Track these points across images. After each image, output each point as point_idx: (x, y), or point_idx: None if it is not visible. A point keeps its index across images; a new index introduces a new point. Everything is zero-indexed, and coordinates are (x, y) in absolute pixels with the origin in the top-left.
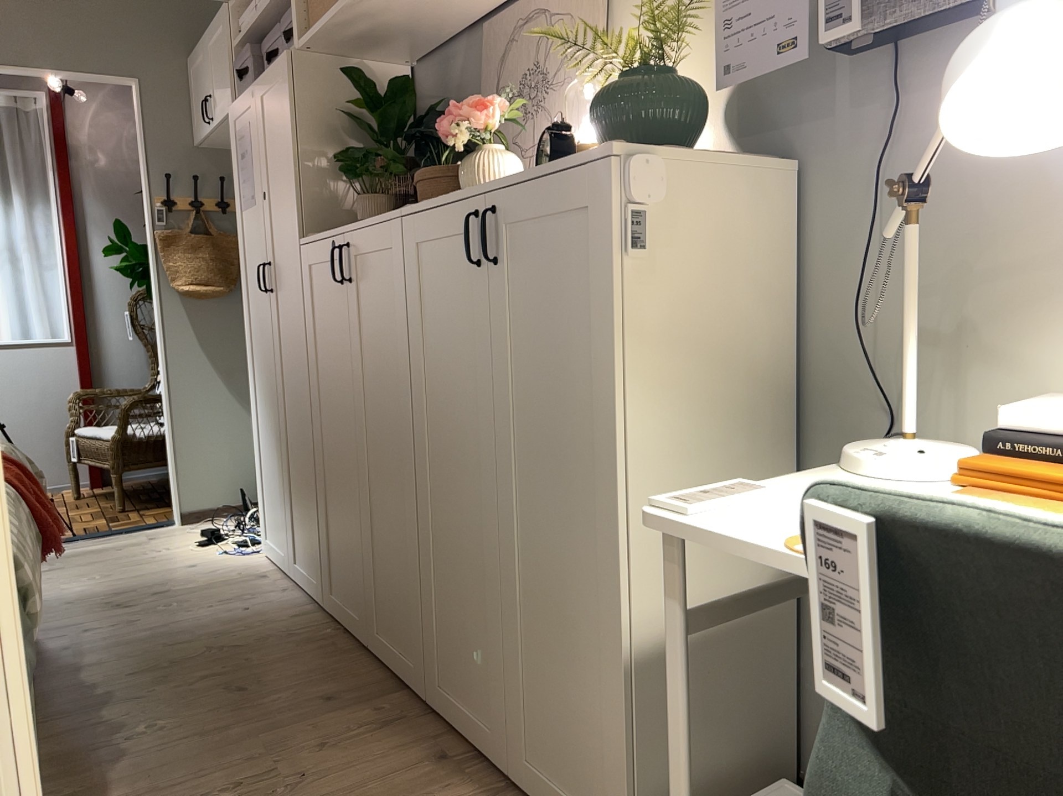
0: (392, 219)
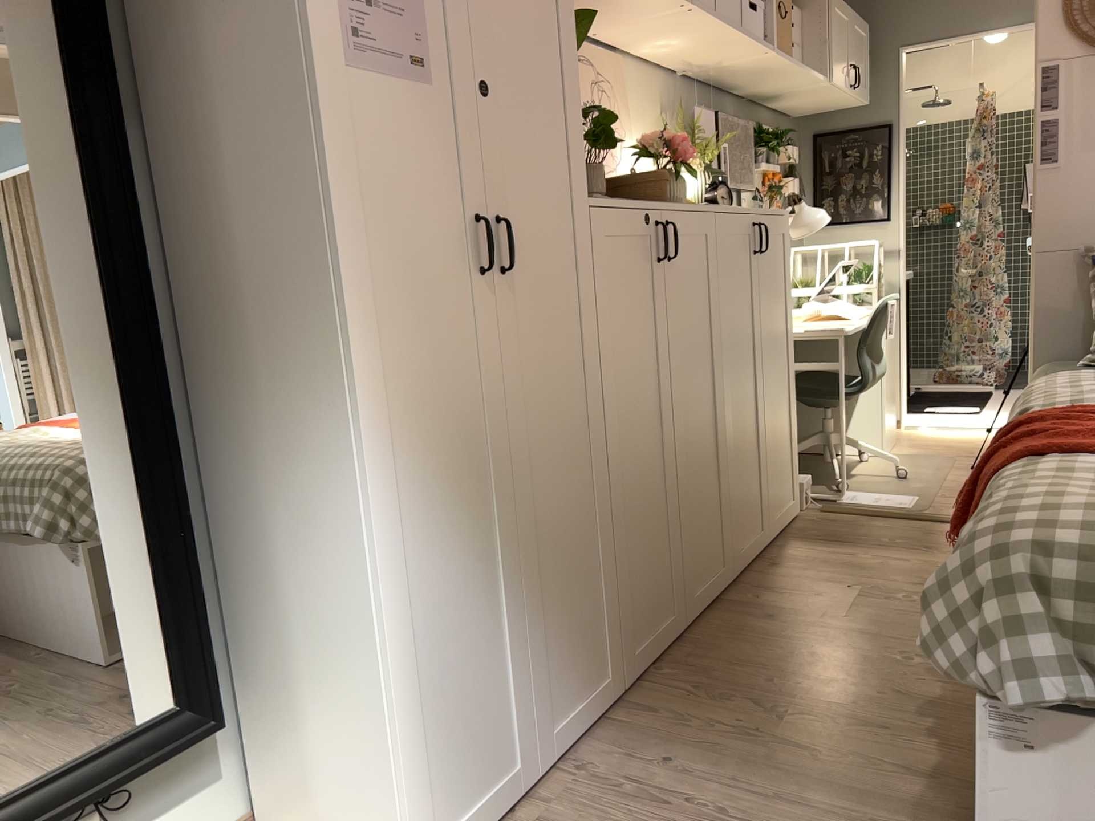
0: (708, 211)
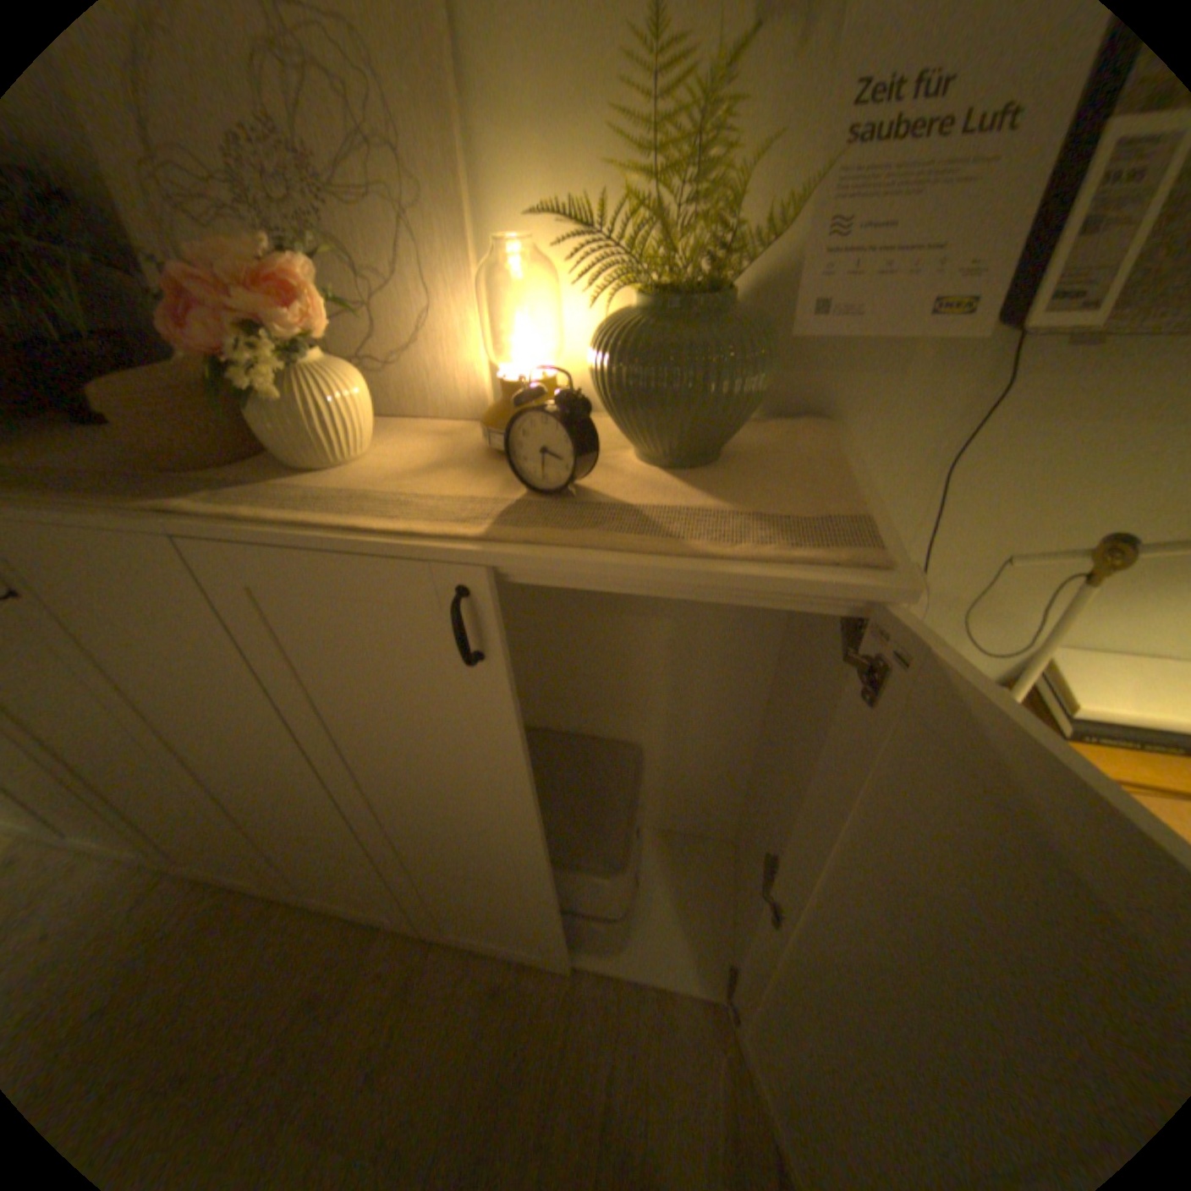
0: (129, 527)
